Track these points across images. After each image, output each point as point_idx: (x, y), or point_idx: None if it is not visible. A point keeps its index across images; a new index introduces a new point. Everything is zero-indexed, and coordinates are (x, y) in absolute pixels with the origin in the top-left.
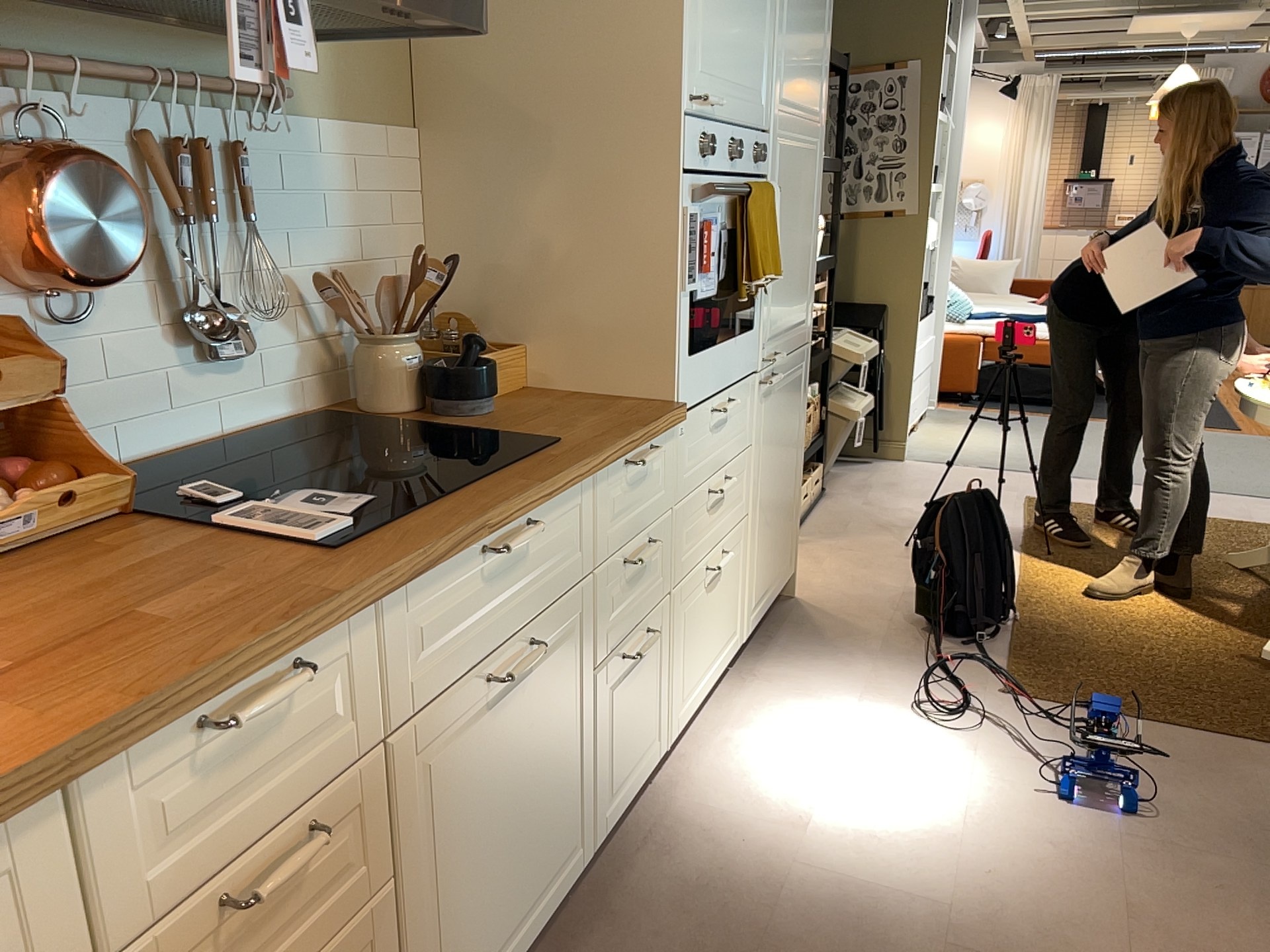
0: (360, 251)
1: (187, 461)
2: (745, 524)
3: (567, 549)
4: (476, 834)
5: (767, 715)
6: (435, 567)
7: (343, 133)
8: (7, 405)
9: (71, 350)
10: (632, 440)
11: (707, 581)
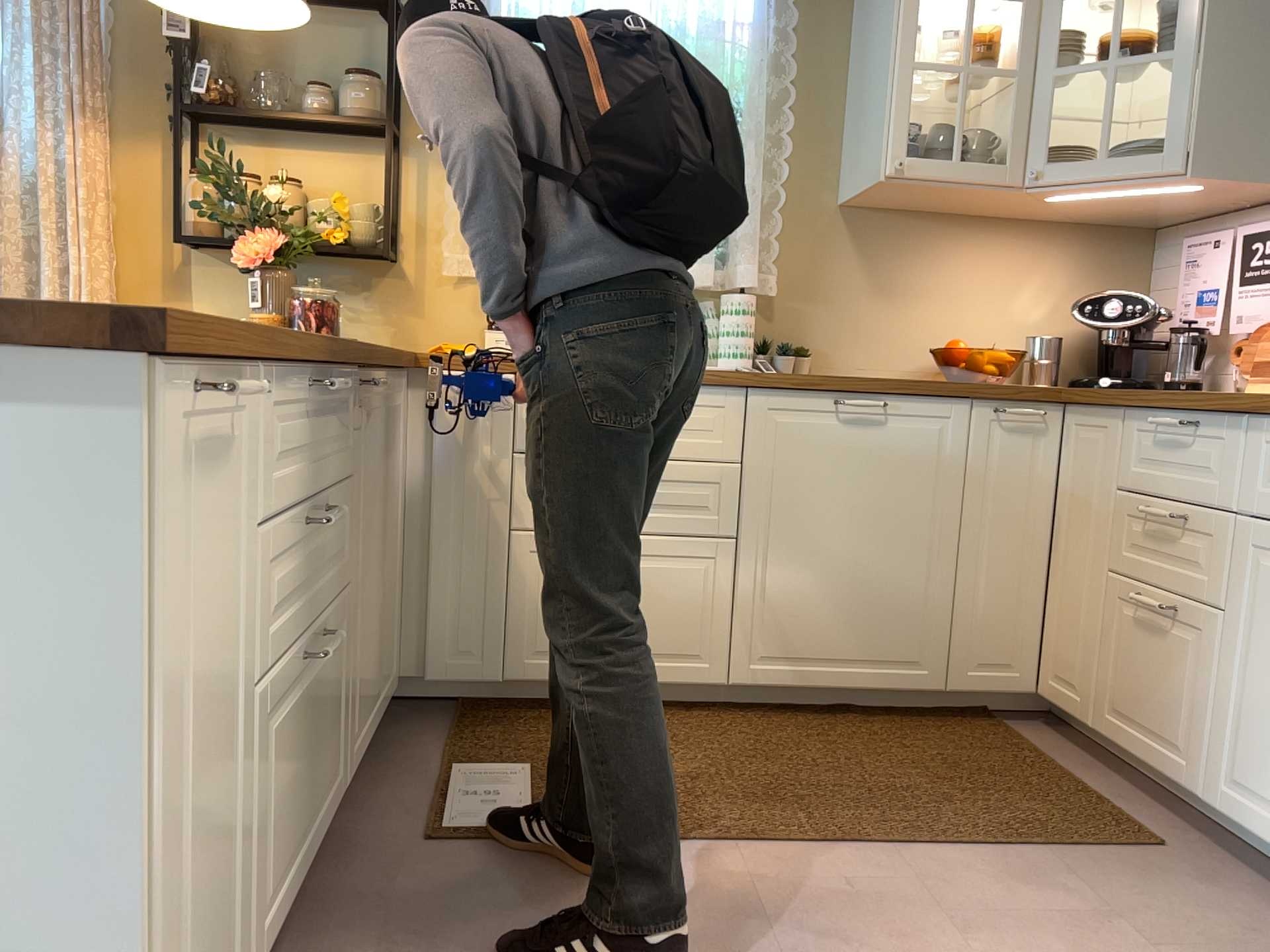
0: None
1: None
2: None
3: None
4: None
5: None
6: None
7: None
8: None
9: None
10: None
11: None
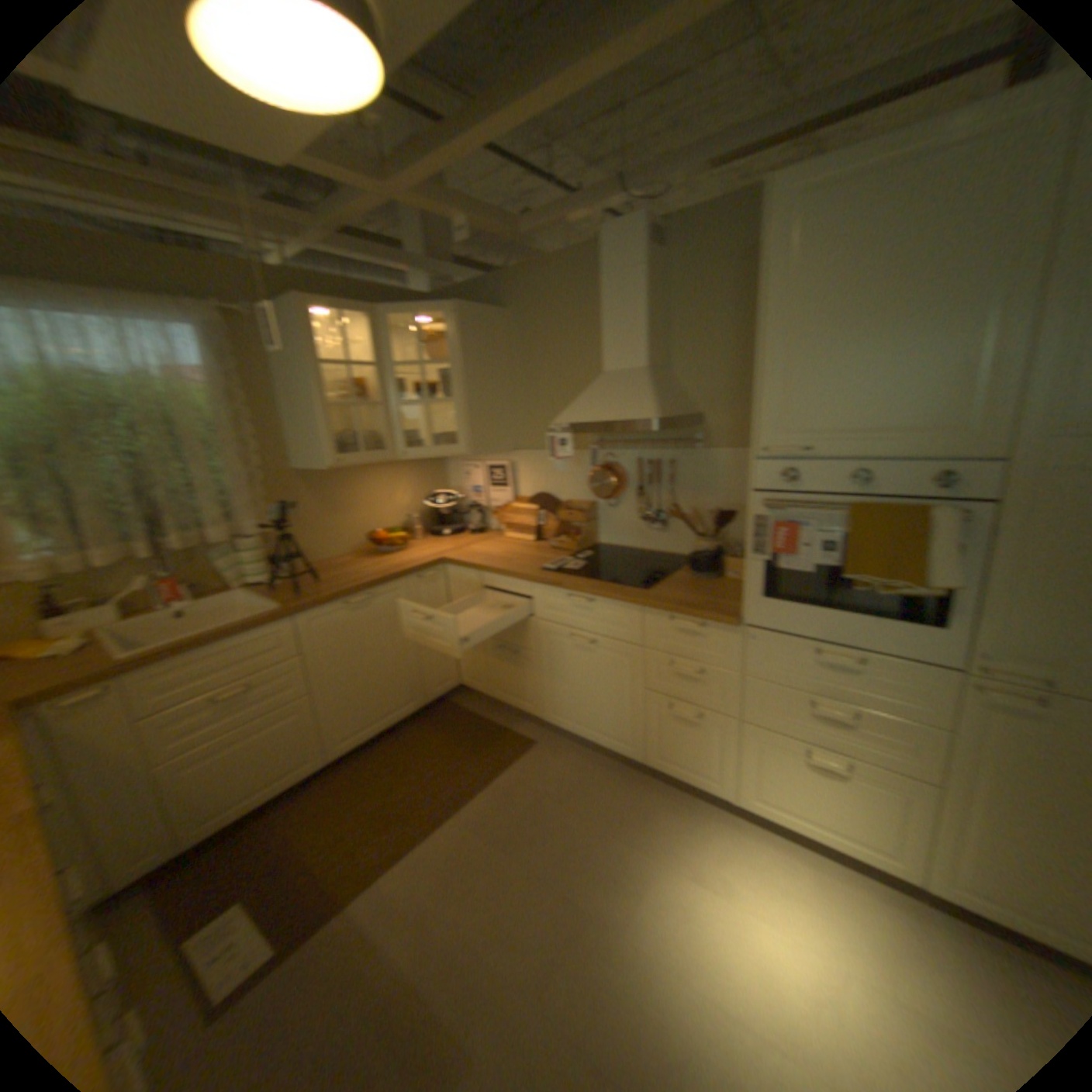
0: (734, 500)
1: (640, 553)
2: (929, 791)
3: (622, 625)
4: (569, 677)
5: (843, 910)
6: (545, 585)
7: (730, 451)
8: (575, 520)
9: (613, 513)
10: (665, 606)
11: (814, 764)
